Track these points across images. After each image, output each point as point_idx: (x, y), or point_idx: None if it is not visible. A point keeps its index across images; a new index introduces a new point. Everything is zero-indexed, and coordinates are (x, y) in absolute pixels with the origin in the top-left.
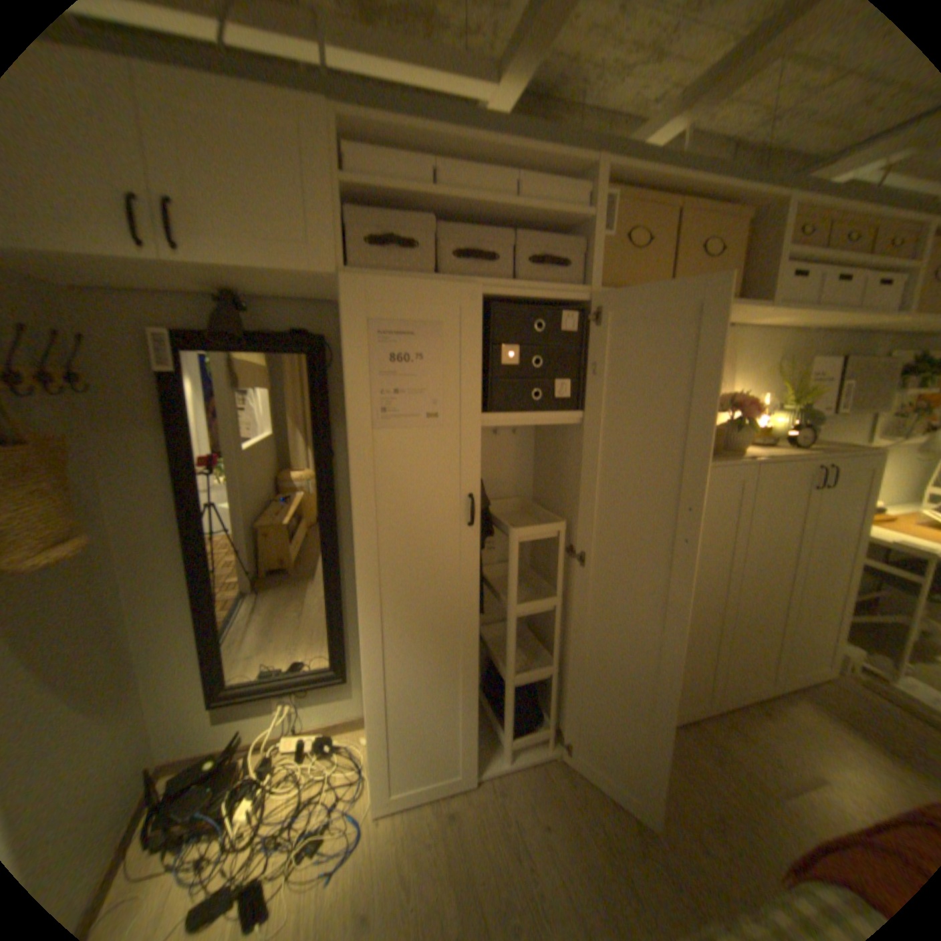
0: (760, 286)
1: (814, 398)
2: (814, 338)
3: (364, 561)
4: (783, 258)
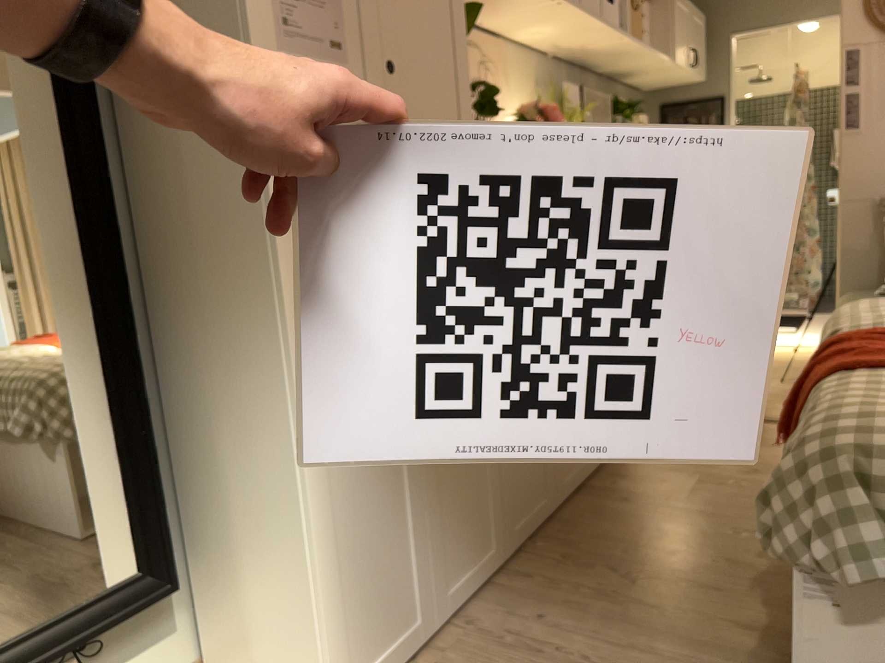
0: None
1: None
2: (555, 64)
3: (281, 267)
4: None
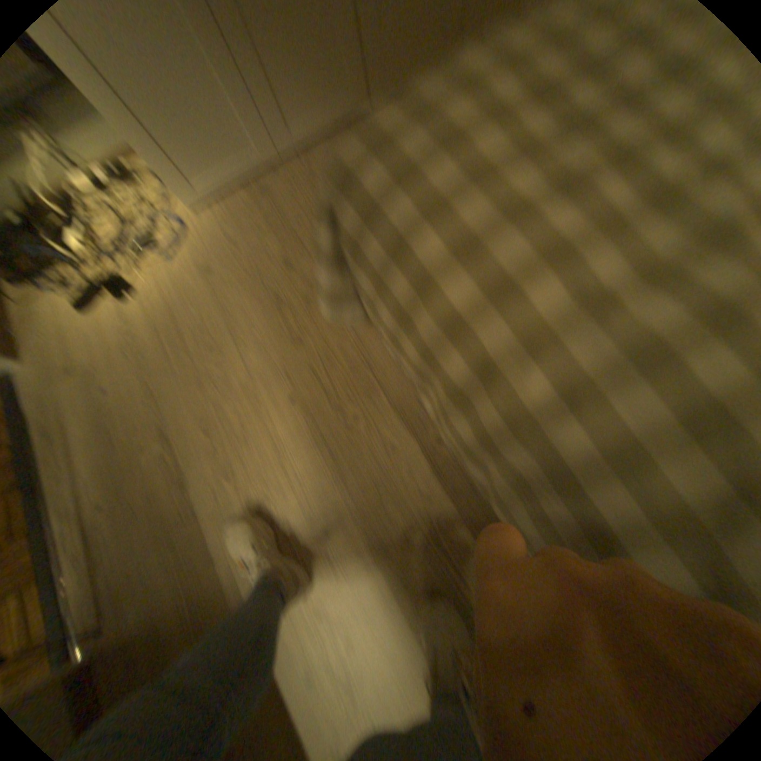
0: None
1: None
2: None
3: None
4: None
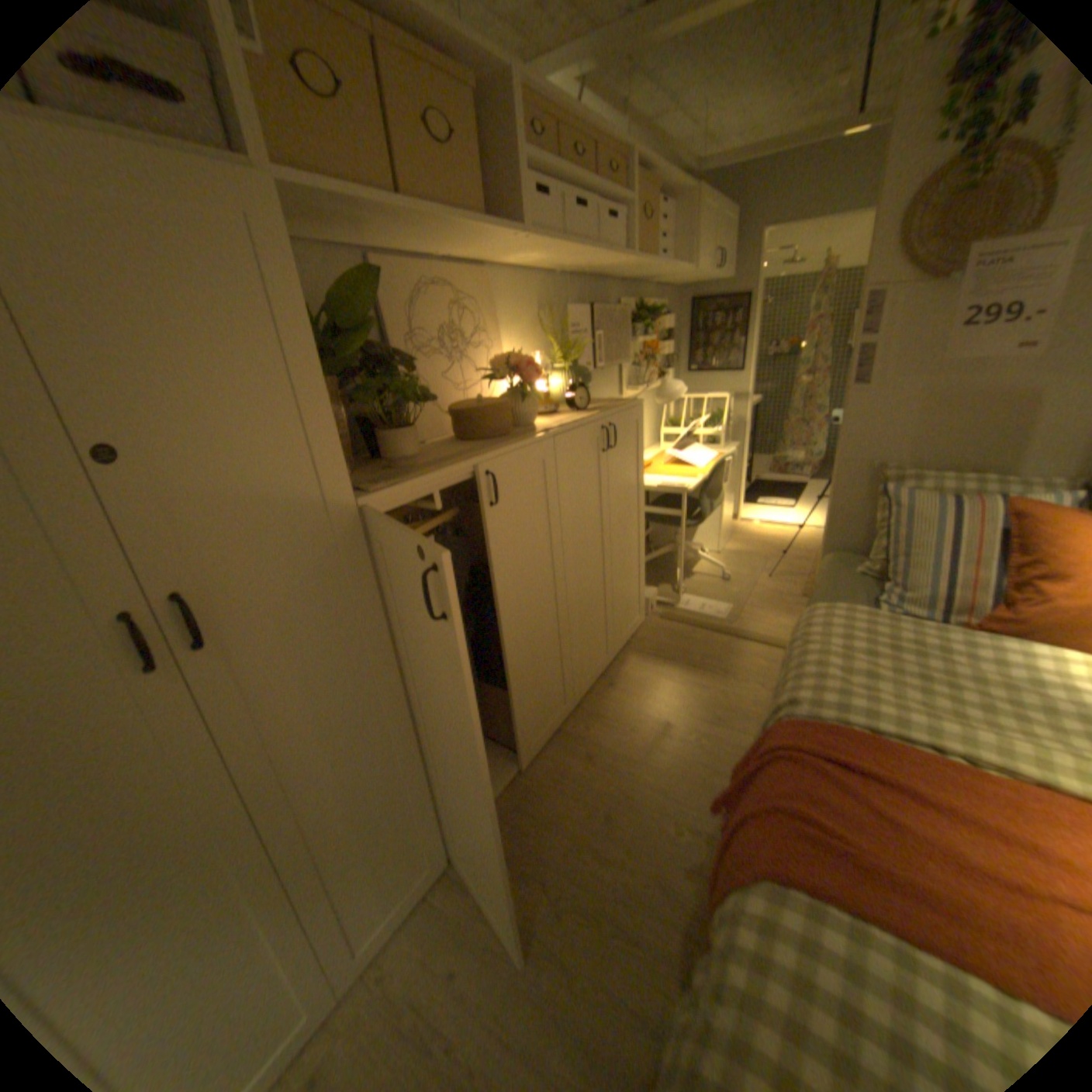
0: (505, 202)
1: (576, 353)
2: (562, 283)
3: None
4: (522, 163)
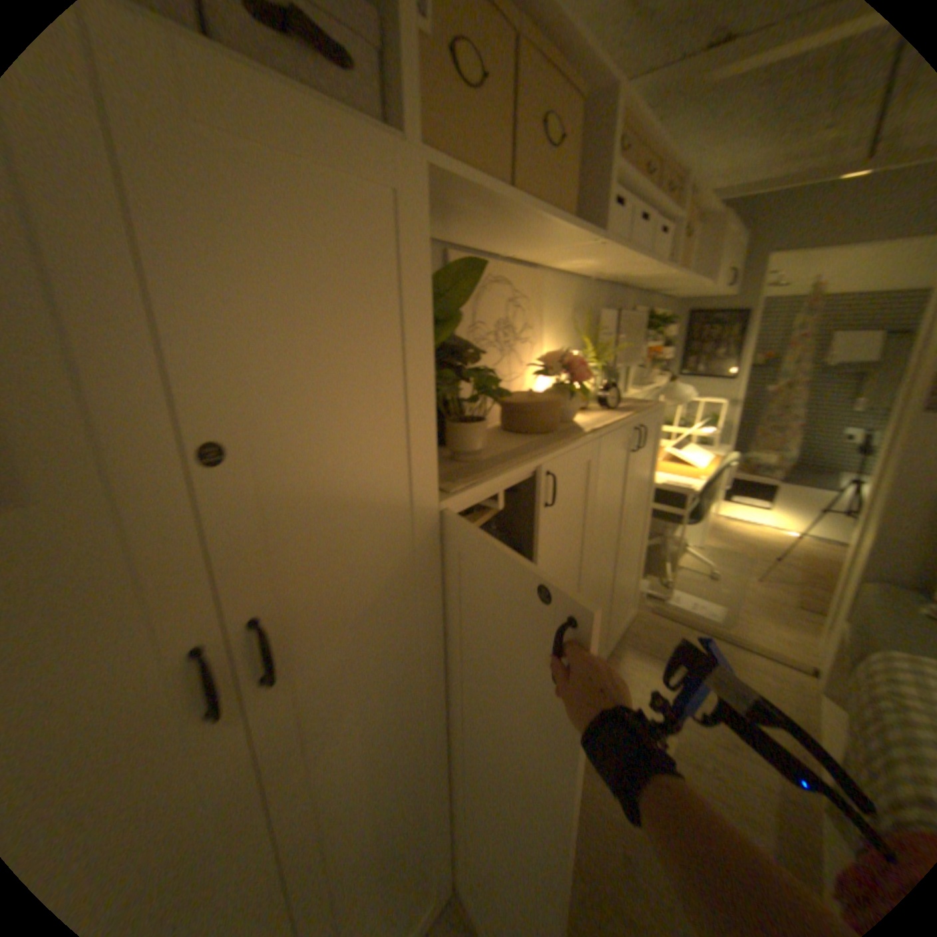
0: (589, 209)
1: (602, 353)
2: (597, 289)
3: None
4: (609, 173)
